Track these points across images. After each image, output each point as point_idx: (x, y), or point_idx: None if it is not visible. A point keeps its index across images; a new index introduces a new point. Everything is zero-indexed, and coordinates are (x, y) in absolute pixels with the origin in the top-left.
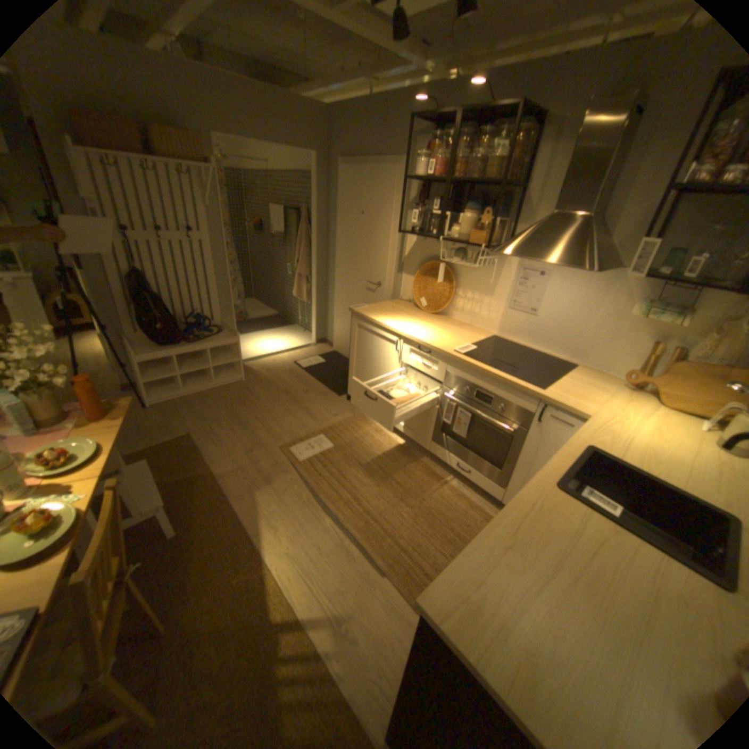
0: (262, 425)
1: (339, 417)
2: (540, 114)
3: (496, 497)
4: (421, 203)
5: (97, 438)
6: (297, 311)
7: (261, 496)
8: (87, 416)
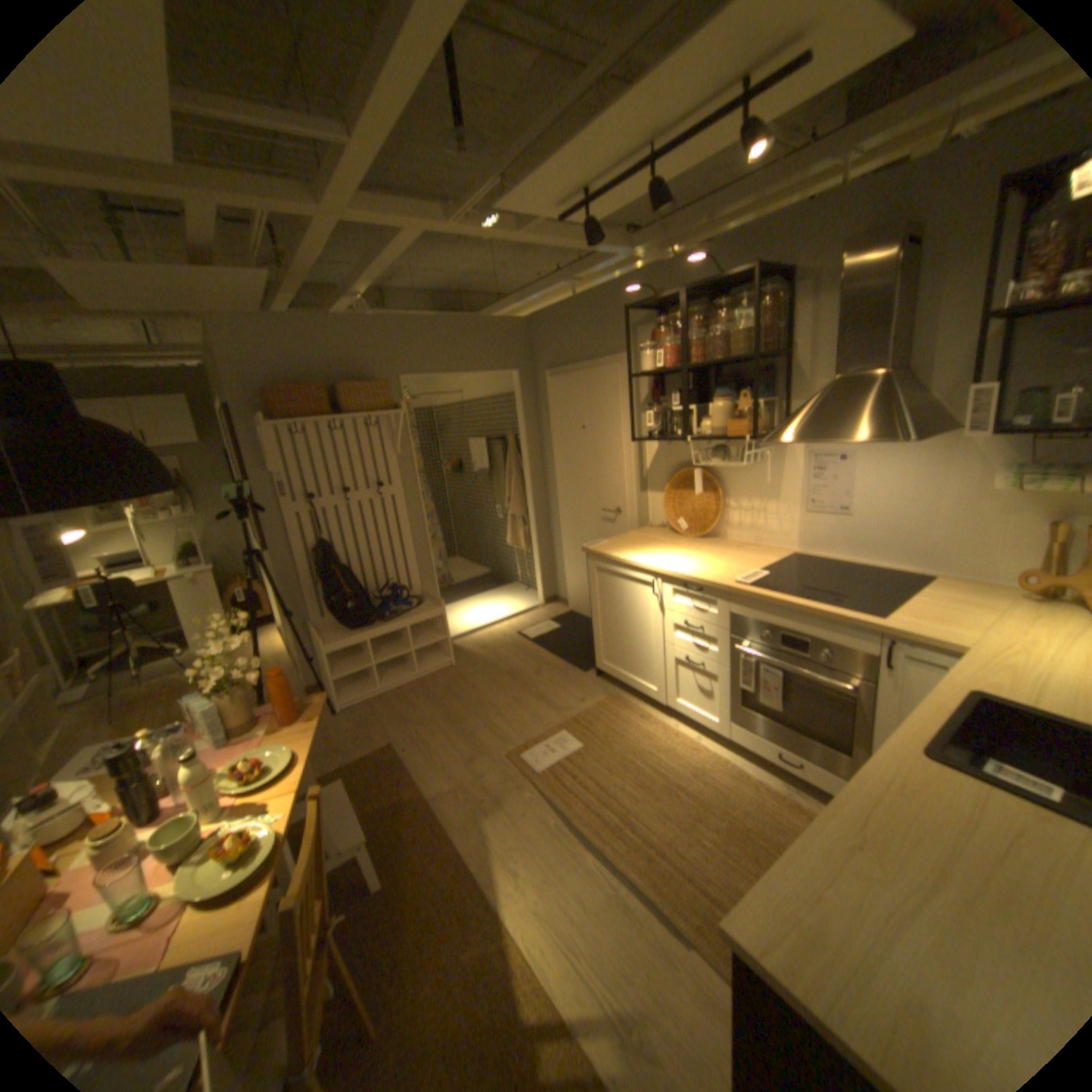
0: (483, 723)
1: (588, 703)
2: (785, 271)
3: None
4: (655, 401)
5: (291, 745)
6: (515, 564)
7: (491, 826)
8: (277, 721)
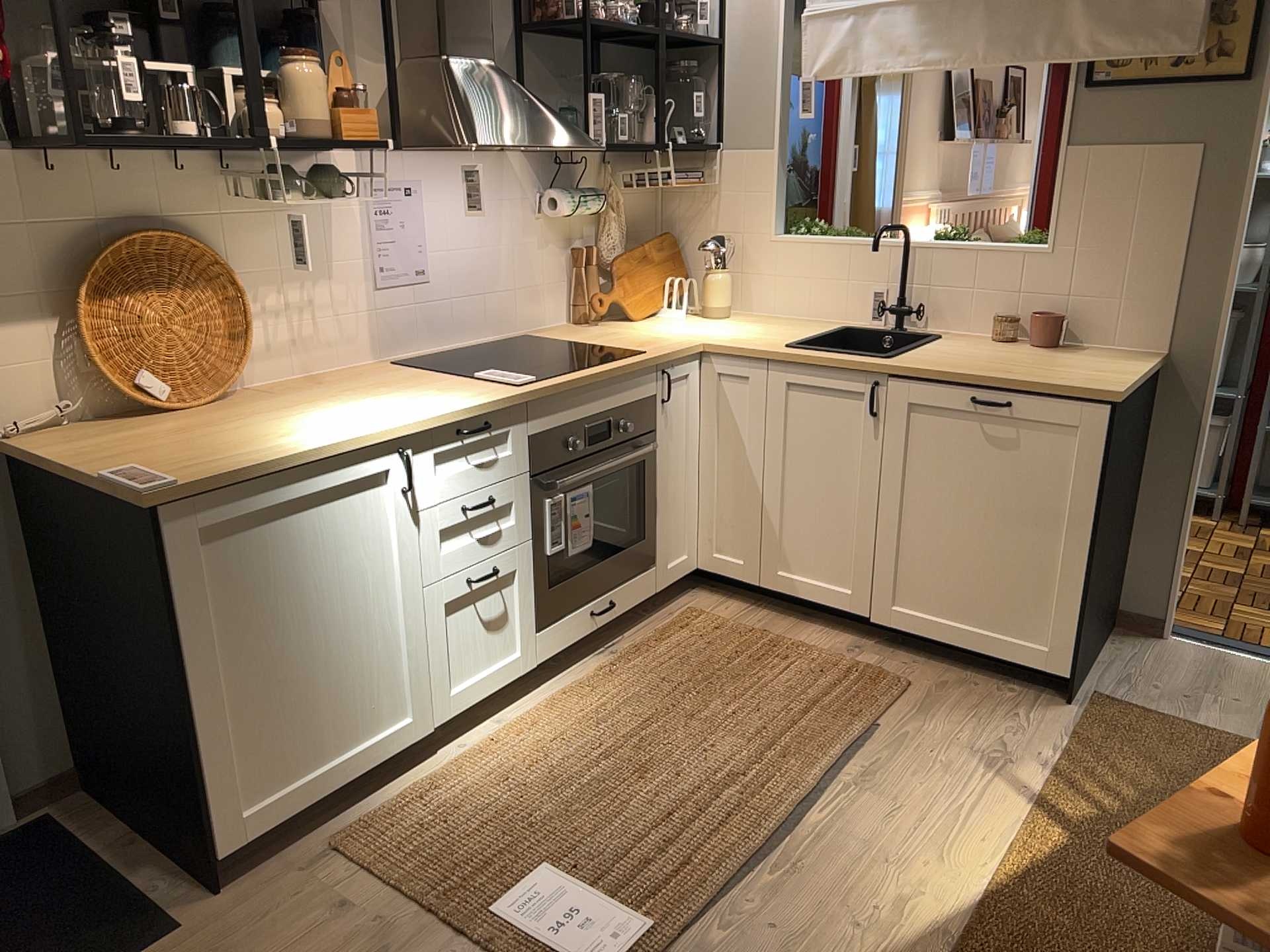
0: None
1: (358, 891)
2: None
3: (652, 594)
4: None
5: None
6: None
7: None
8: None
